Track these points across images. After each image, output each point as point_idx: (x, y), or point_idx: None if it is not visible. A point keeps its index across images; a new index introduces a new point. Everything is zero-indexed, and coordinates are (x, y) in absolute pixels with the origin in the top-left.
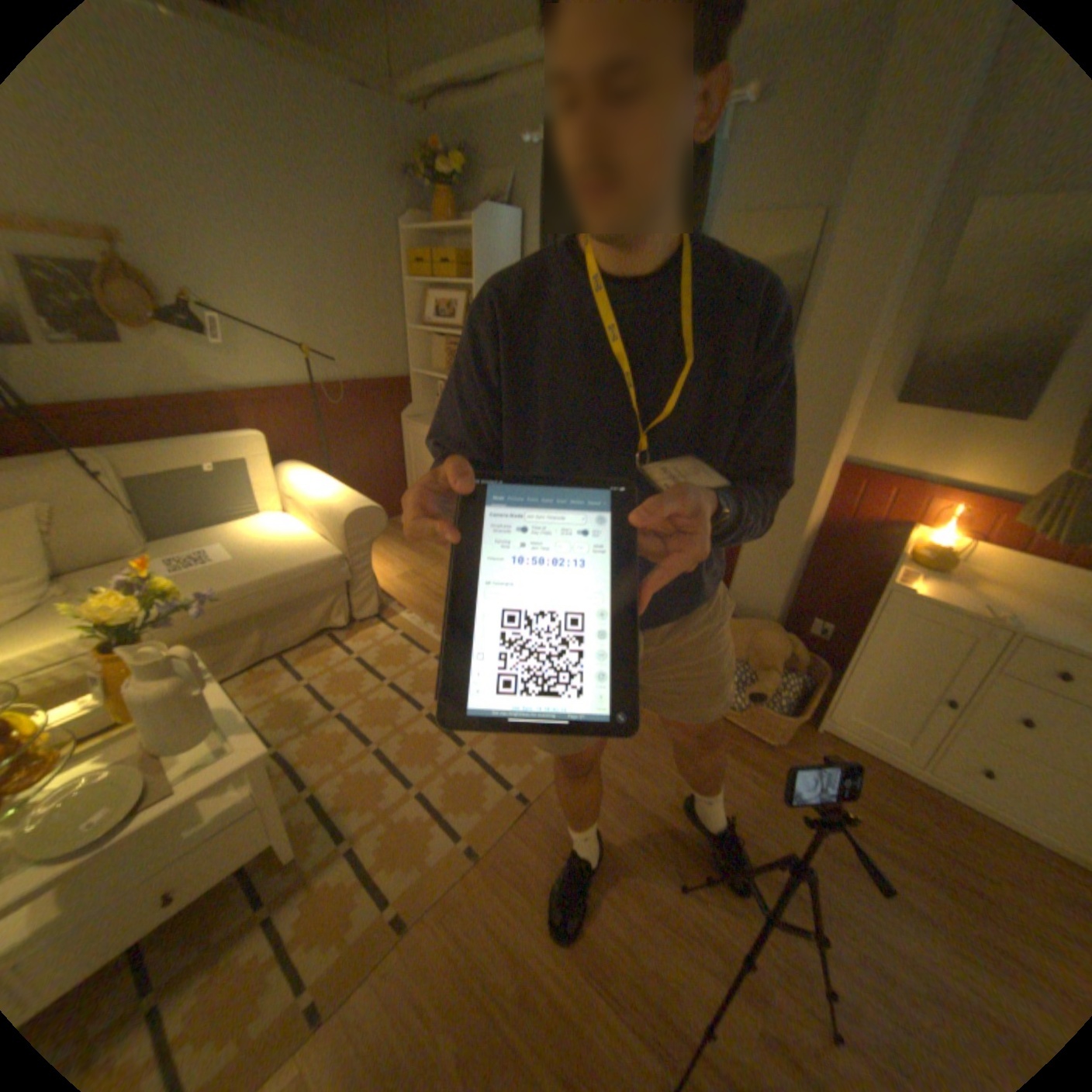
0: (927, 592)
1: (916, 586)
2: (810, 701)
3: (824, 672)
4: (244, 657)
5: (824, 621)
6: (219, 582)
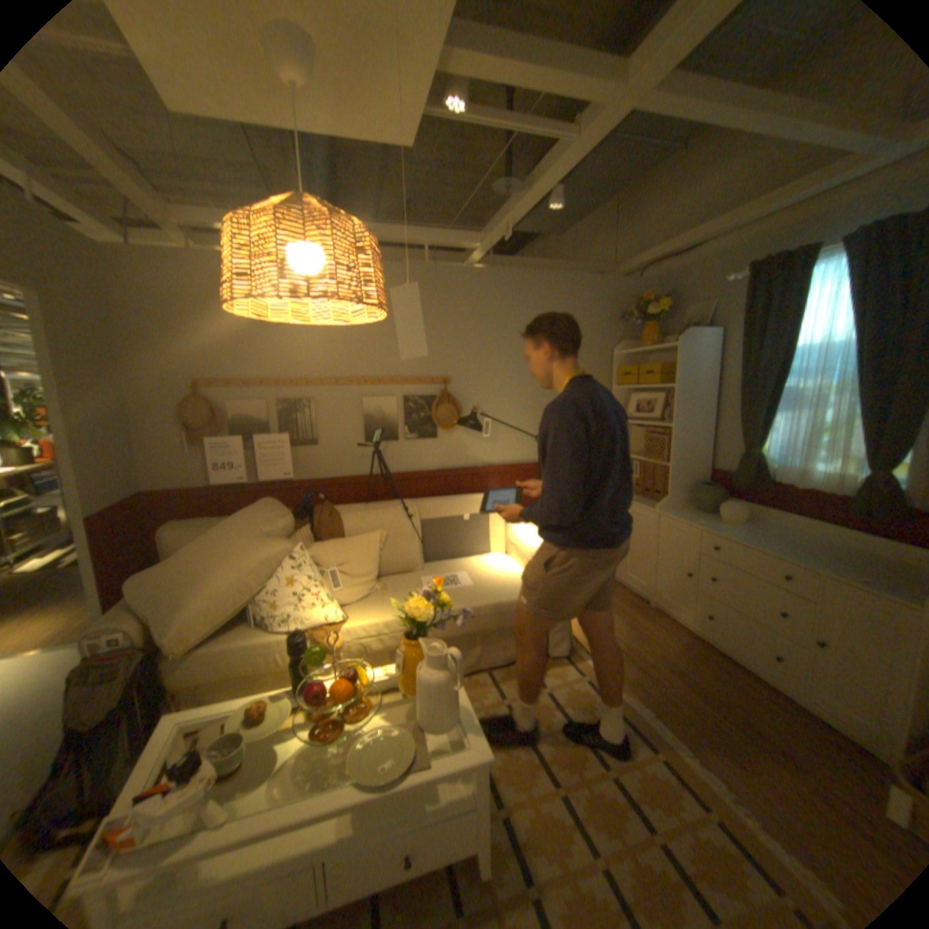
0: None
1: None
2: None
3: None
4: (468, 665)
5: None
6: (465, 602)
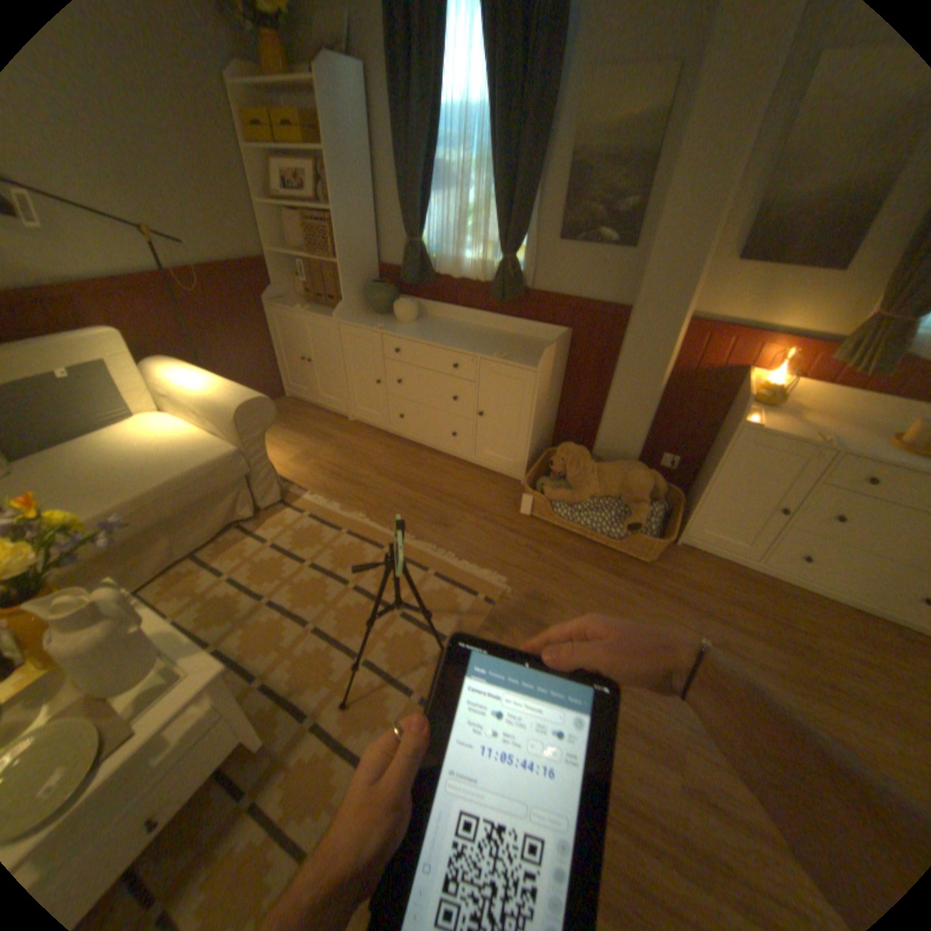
0: (770, 425)
1: (761, 421)
2: (670, 522)
3: (679, 497)
4: (157, 563)
5: (675, 455)
6: (113, 496)
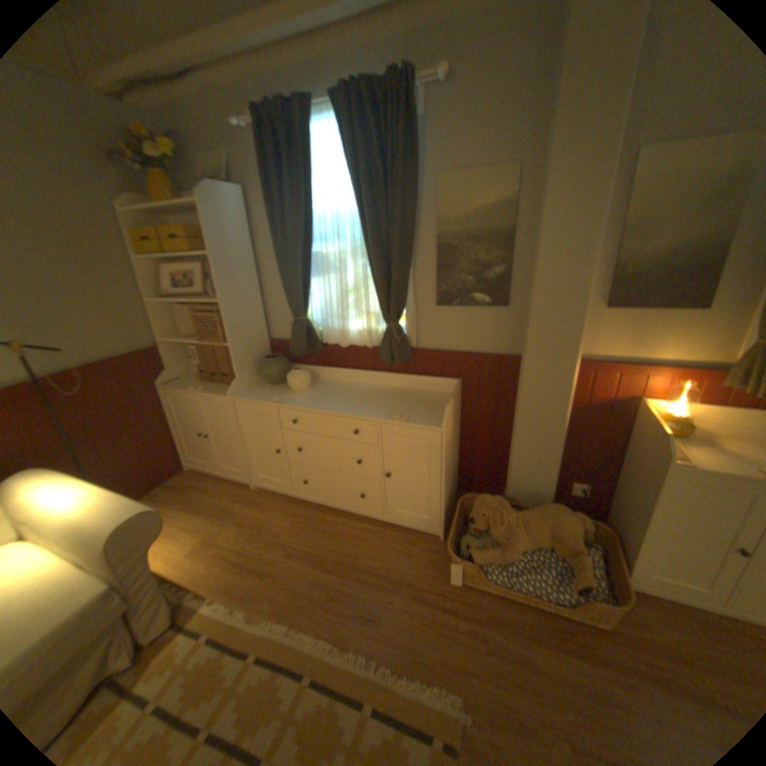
0: (700, 463)
1: (690, 460)
2: (611, 567)
3: (609, 534)
4: None
5: (589, 487)
6: None
